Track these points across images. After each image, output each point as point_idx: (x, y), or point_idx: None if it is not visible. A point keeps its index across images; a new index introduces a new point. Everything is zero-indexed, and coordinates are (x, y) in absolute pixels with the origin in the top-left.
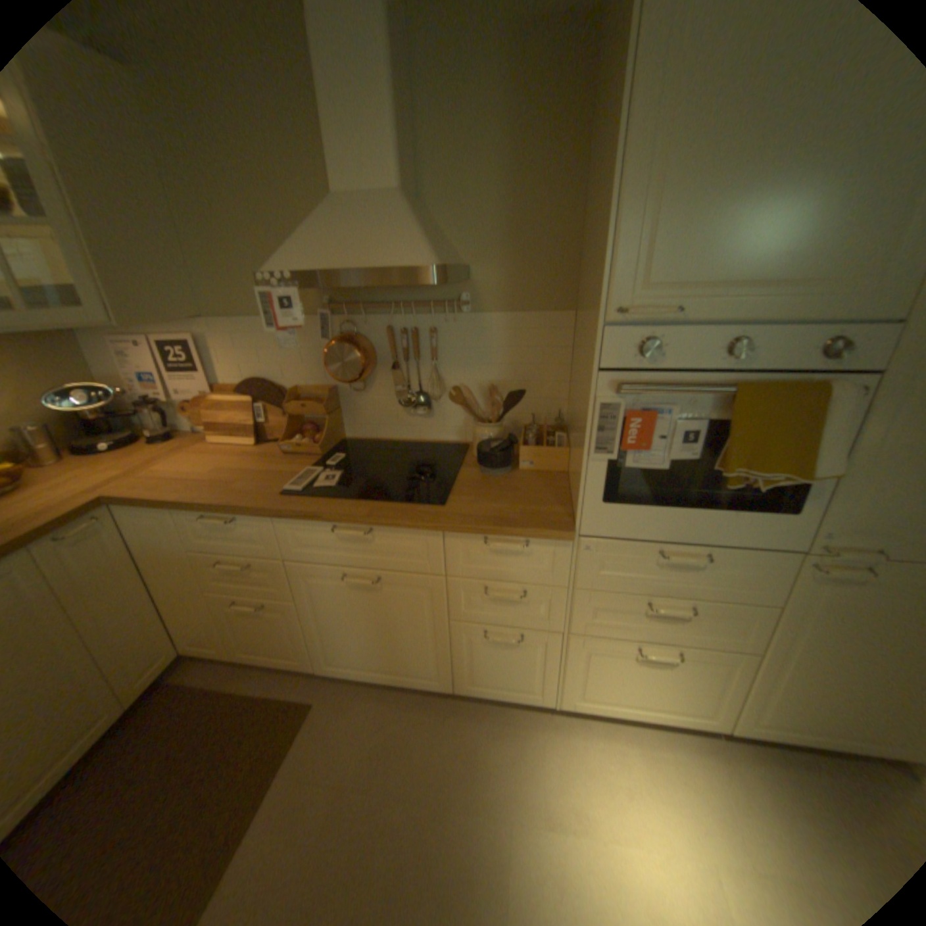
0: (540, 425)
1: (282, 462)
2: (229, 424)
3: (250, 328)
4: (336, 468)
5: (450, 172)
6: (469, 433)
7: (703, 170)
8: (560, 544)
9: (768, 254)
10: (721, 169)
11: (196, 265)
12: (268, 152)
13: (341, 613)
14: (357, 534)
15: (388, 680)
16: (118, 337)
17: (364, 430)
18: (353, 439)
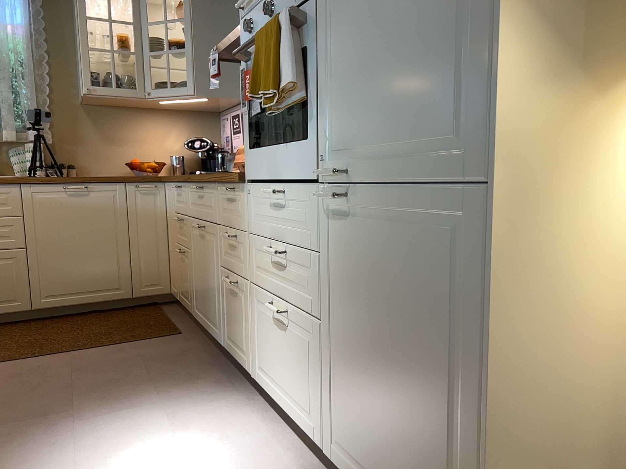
0: None
1: None
2: None
3: None
4: None
5: None
6: None
7: None
8: (242, 189)
9: None
10: None
11: None
12: None
13: (198, 258)
14: (199, 191)
15: (207, 326)
16: (224, 115)
17: None
18: None
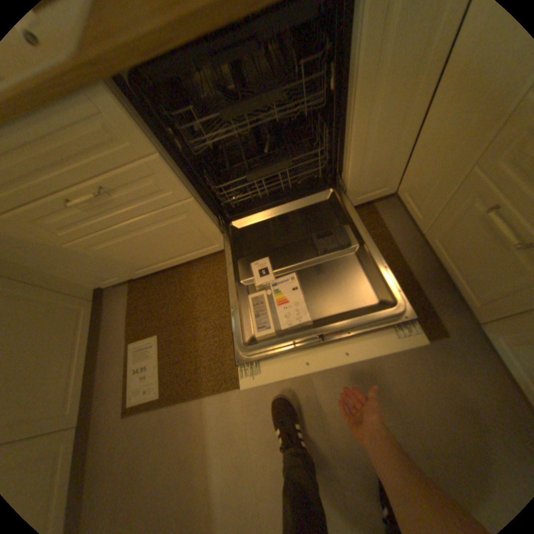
0: None
1: None
2: None
3: None
4: None
5: None
6: None
7: None
8: None
9: None
10: None
11: None
12: None
13: None
14: None
15: None
16: None
17: None
18: None
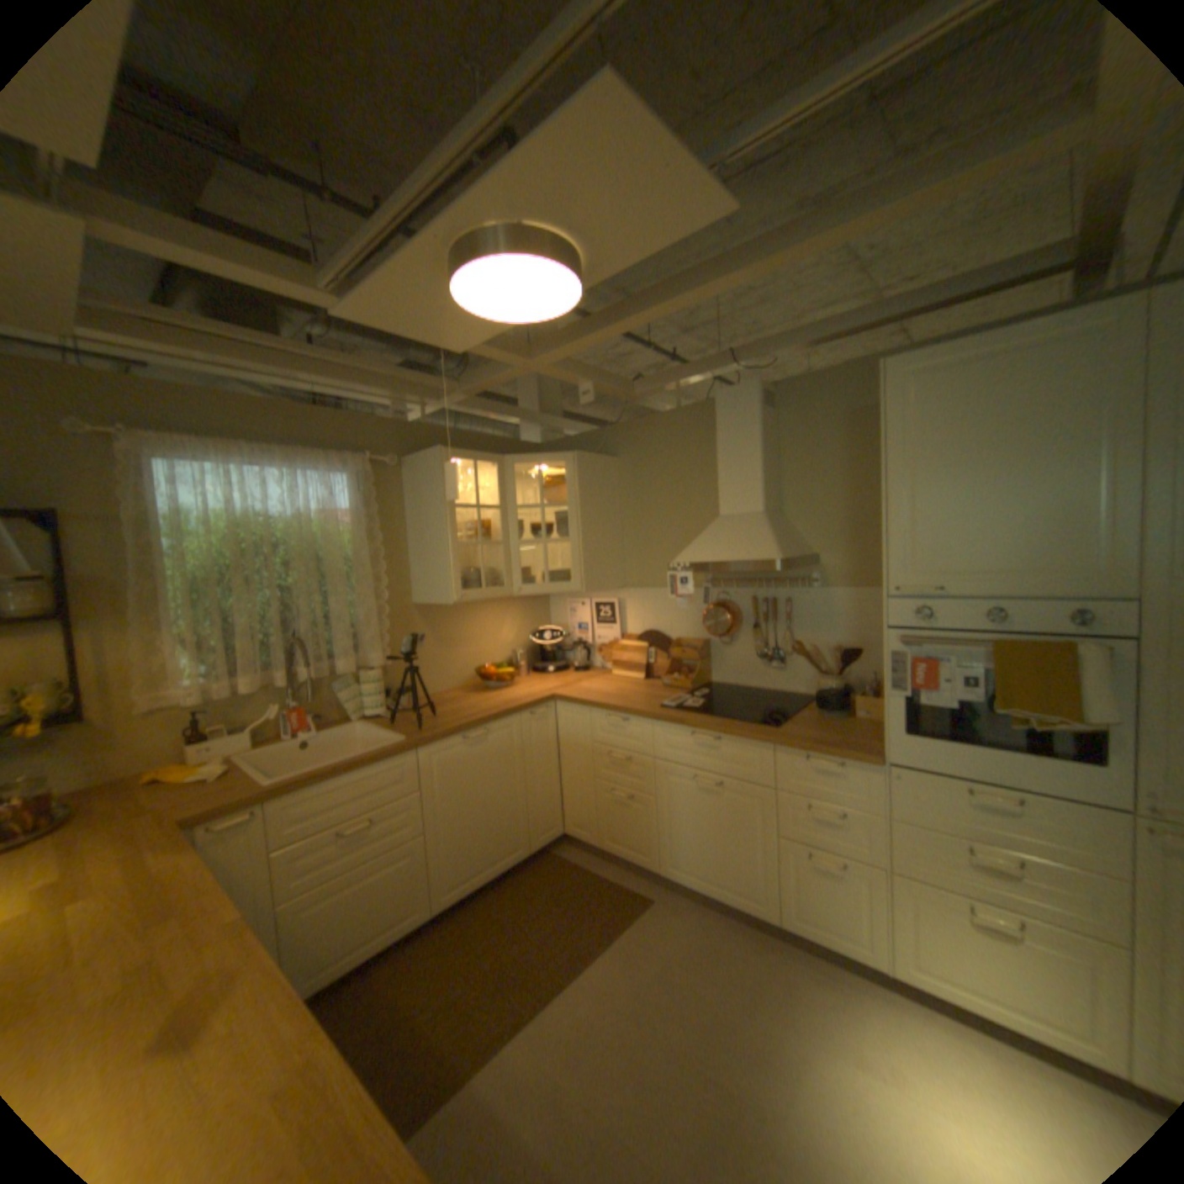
0: (880, 683)
1: (663, 691)
2: (629, 663)
3: (655, 596)
4: (701, 699)
5: (804, 496)
6: (819, 688)
7: (938, 511)
8: (873, 771)
9: (999, 555)
10: (950, 510)
11: (629, 557)
12: (685, 492)
13: (690, 814)
14: (710, 742)
15: (722, 897)
16: (574, 600)
17: (727, 677)
18: (718, 684)
